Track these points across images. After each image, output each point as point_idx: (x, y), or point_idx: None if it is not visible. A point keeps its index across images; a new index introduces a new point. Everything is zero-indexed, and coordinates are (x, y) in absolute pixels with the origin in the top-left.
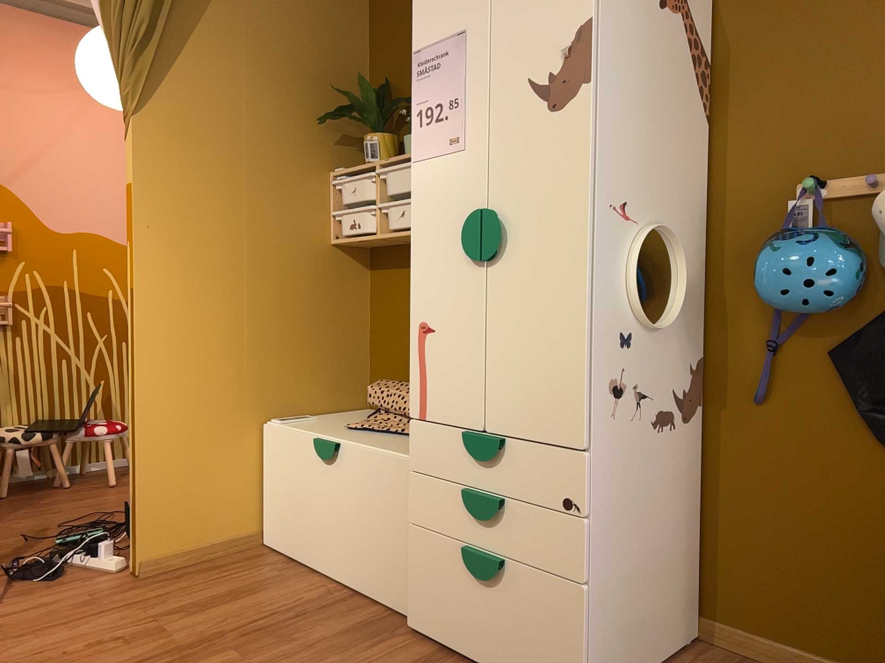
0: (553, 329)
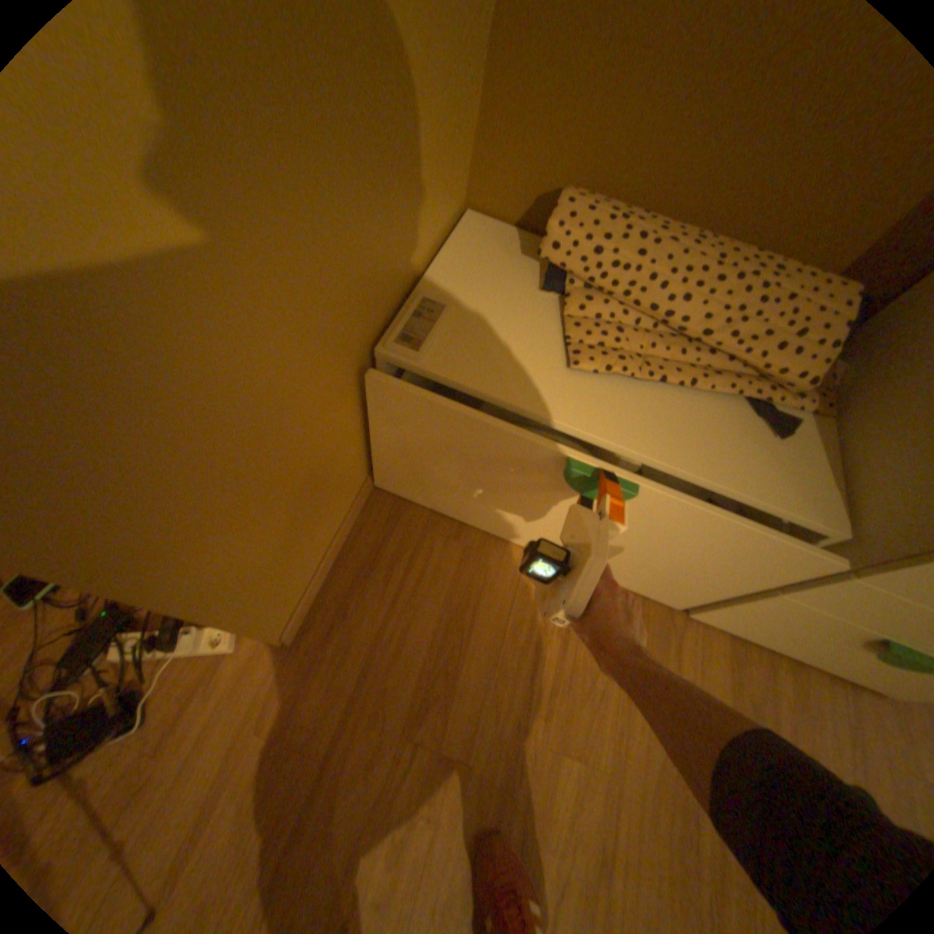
0: None
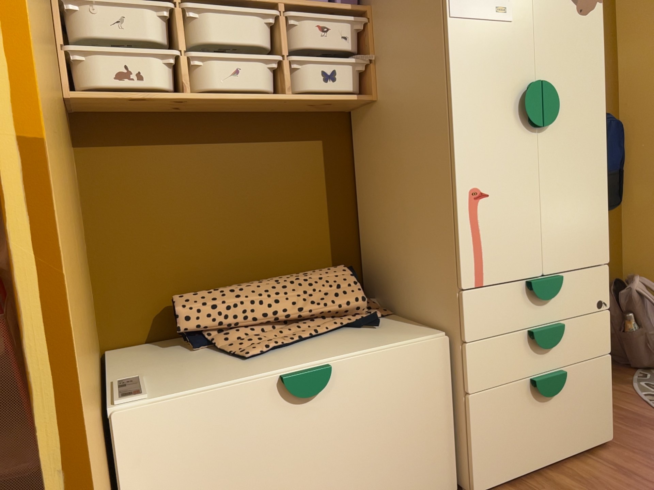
0: (588, 181)
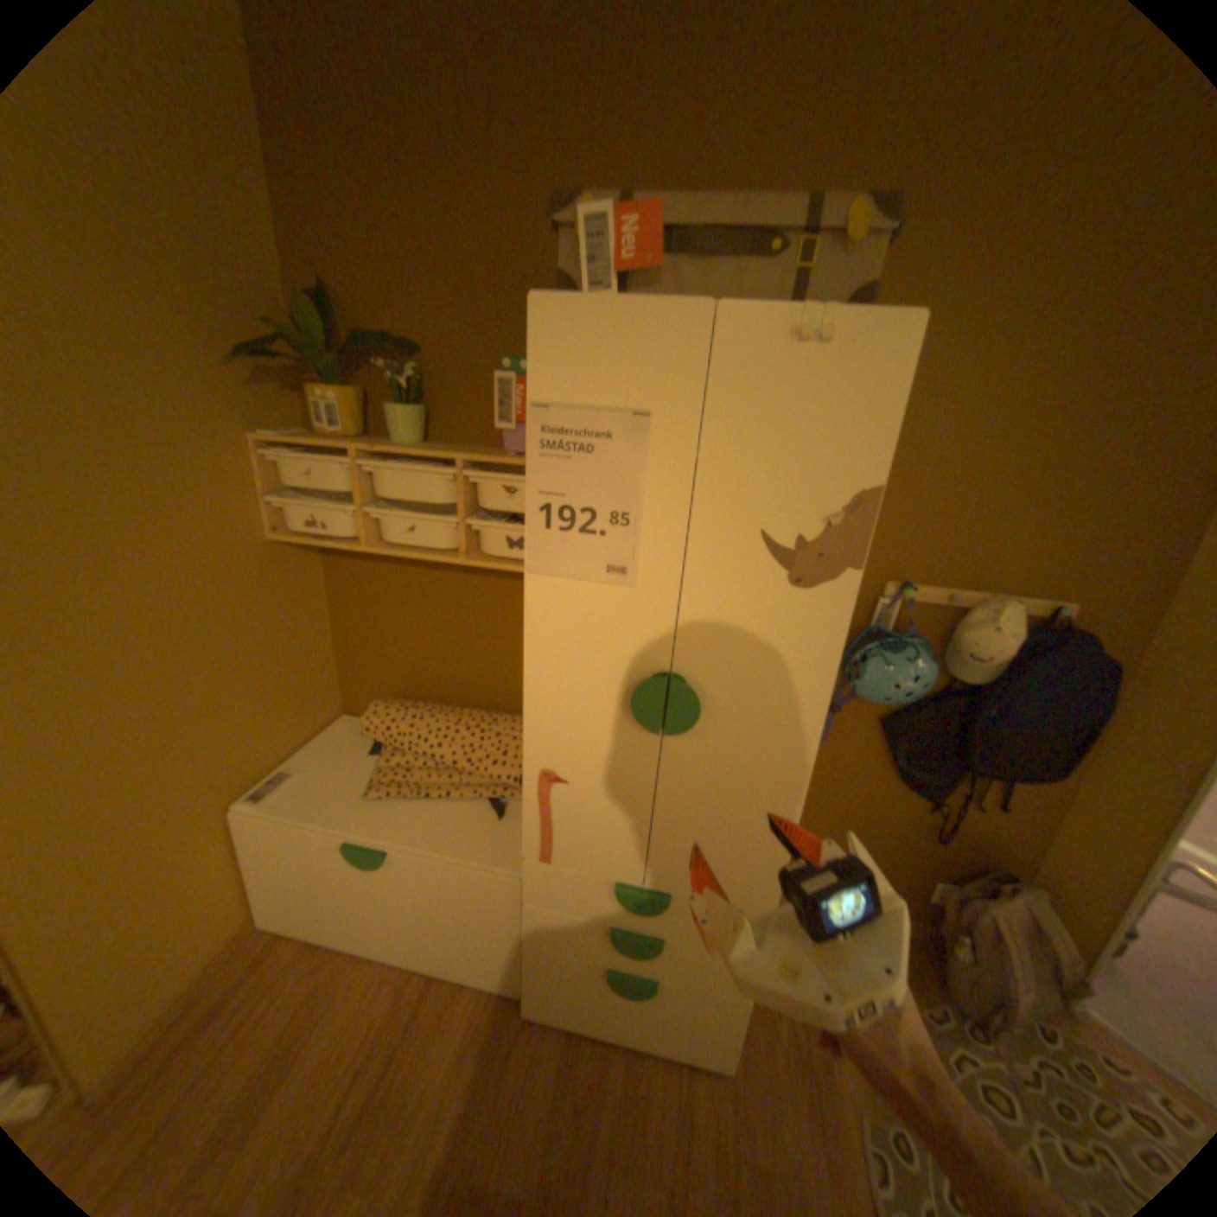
0: (754, 816)
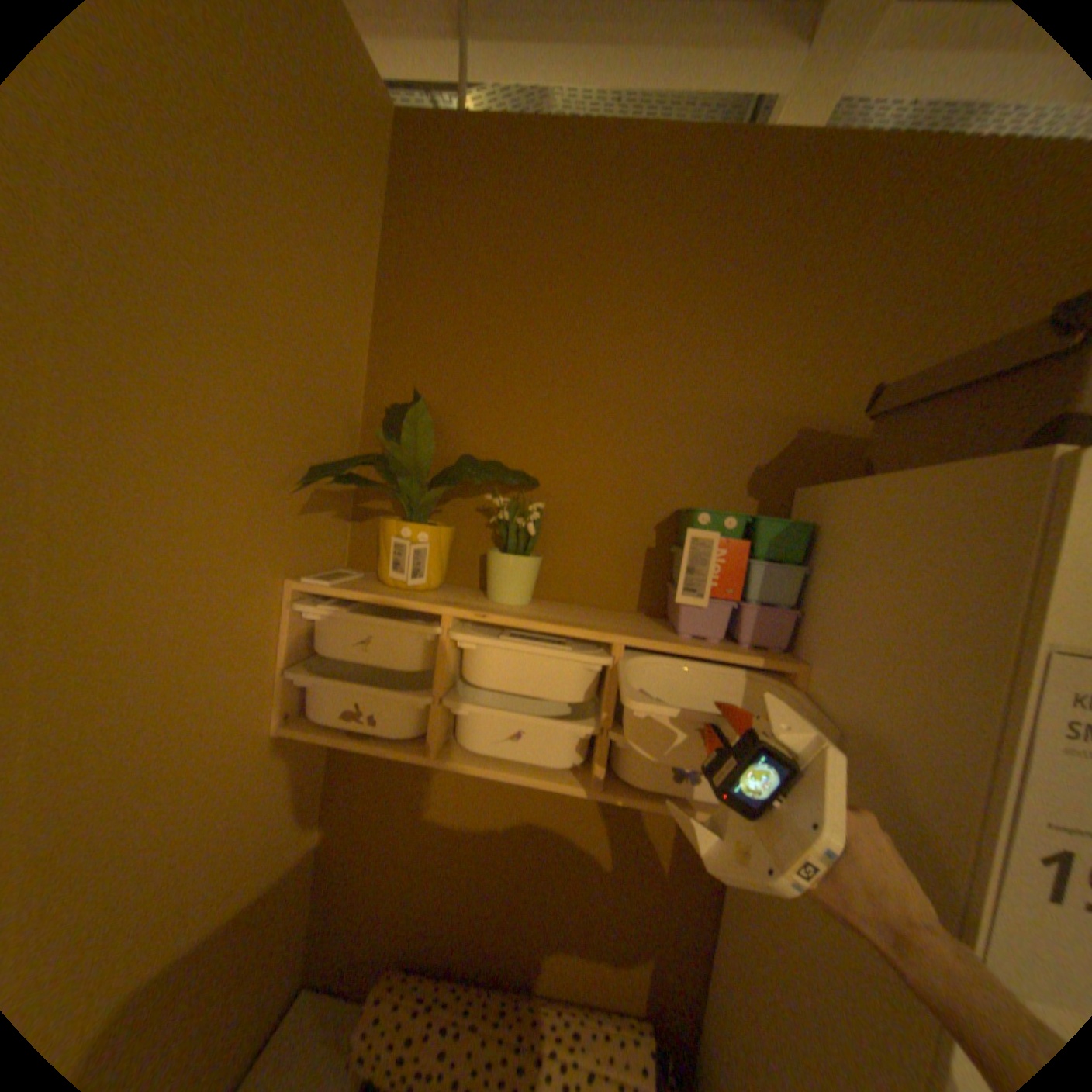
0: None
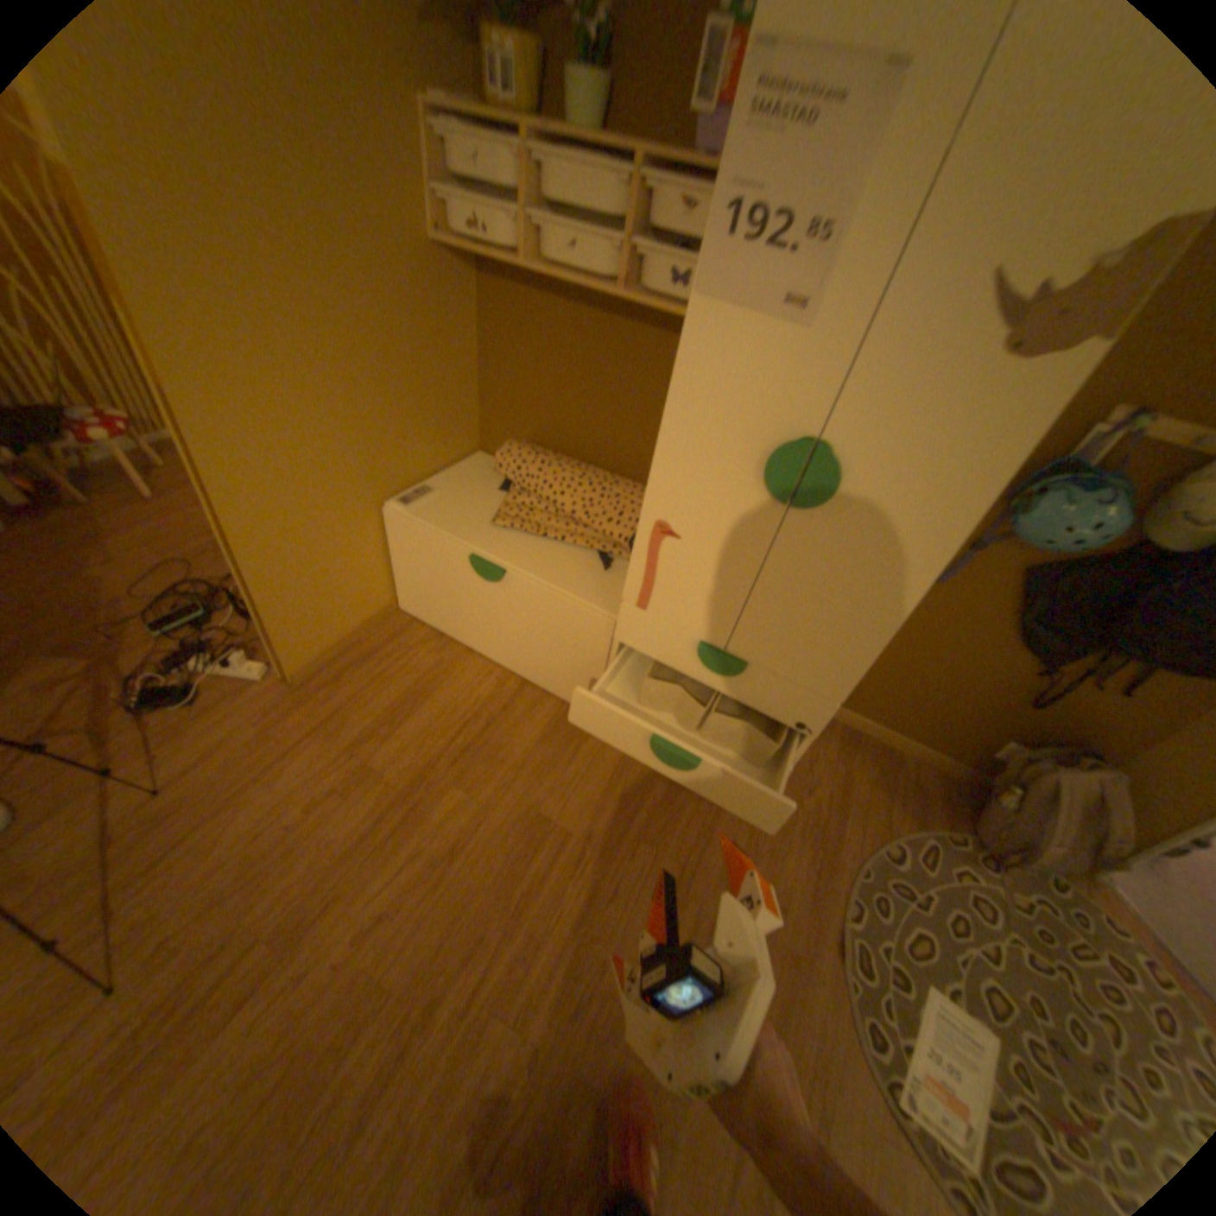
0: (854, 610)
